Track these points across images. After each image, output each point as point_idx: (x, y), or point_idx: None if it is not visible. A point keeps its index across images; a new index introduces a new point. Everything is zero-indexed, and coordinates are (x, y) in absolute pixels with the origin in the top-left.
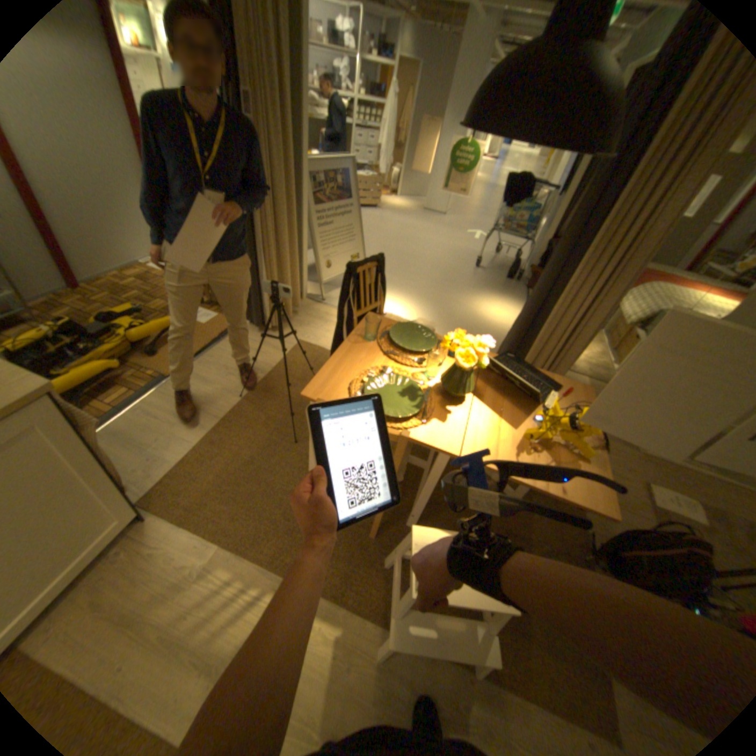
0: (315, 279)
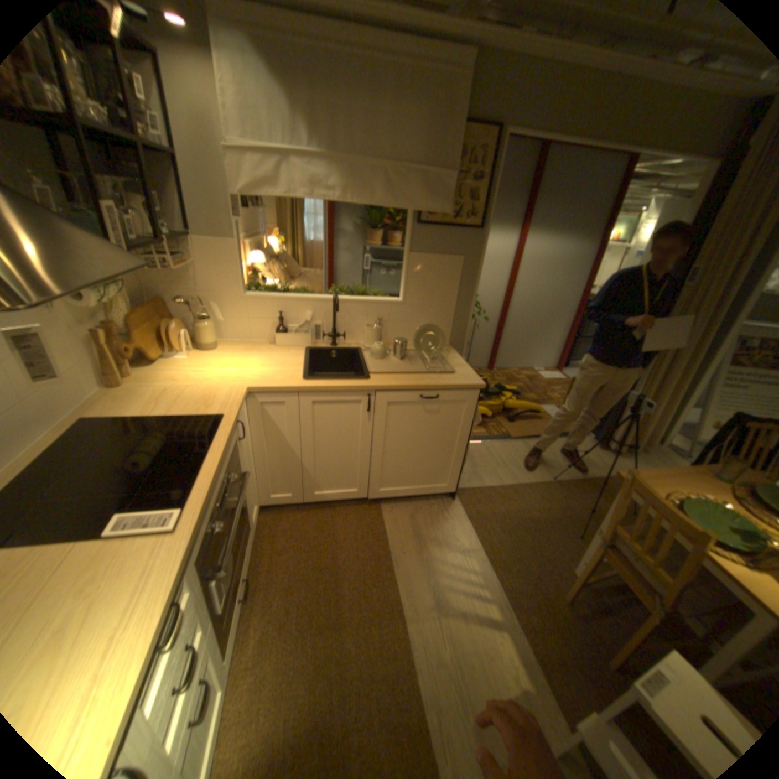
0: (691, 437)
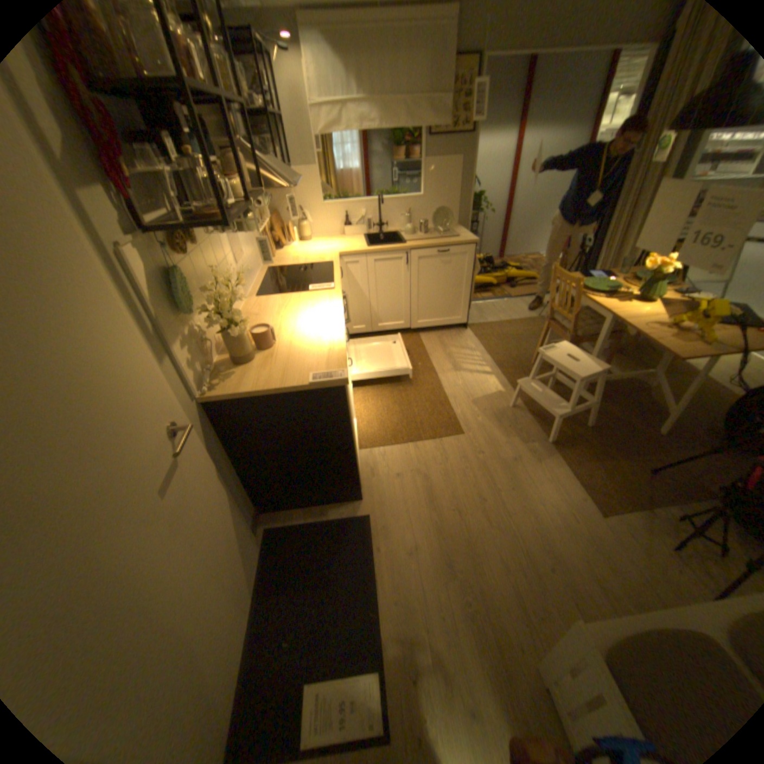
0: None
